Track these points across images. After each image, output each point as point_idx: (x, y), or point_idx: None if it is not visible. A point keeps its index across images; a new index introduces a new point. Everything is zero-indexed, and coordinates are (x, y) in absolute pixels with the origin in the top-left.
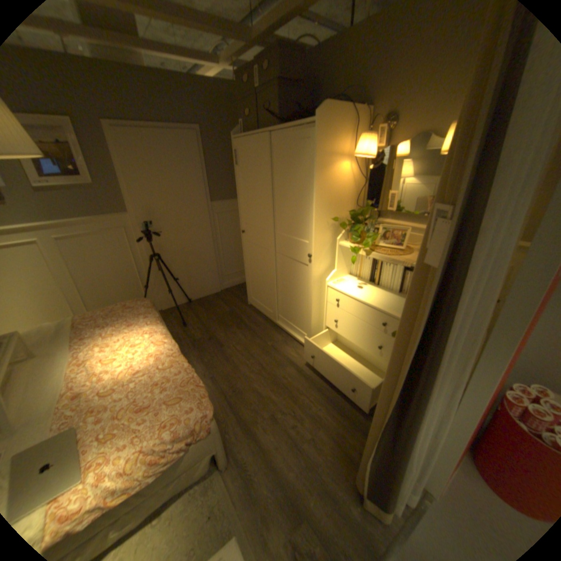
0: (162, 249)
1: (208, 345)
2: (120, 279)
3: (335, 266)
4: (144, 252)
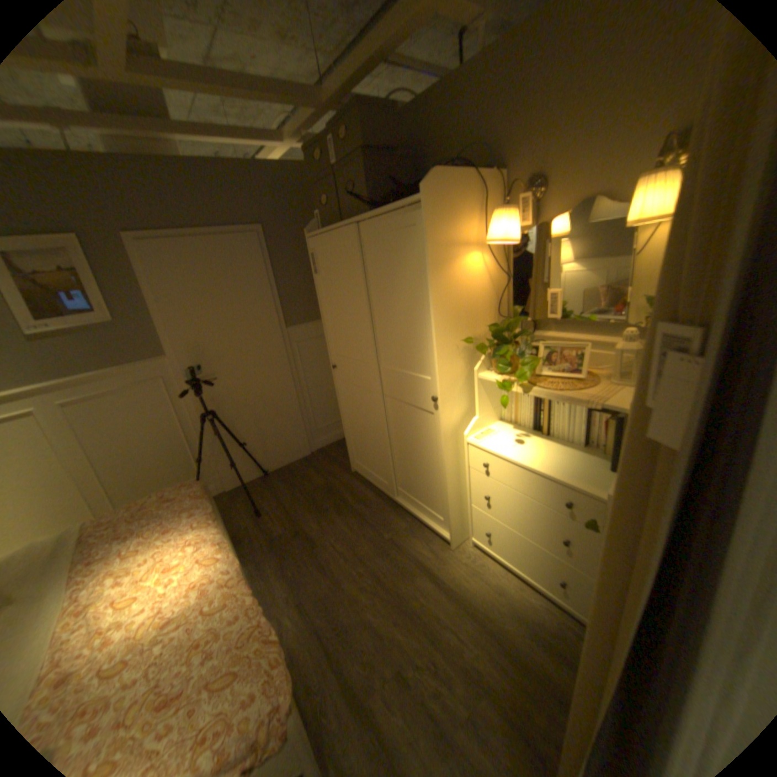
0: (219, 402)
1: (293, 546)
2: (159, 452)
3: (476, 411)
4: (193, 410)
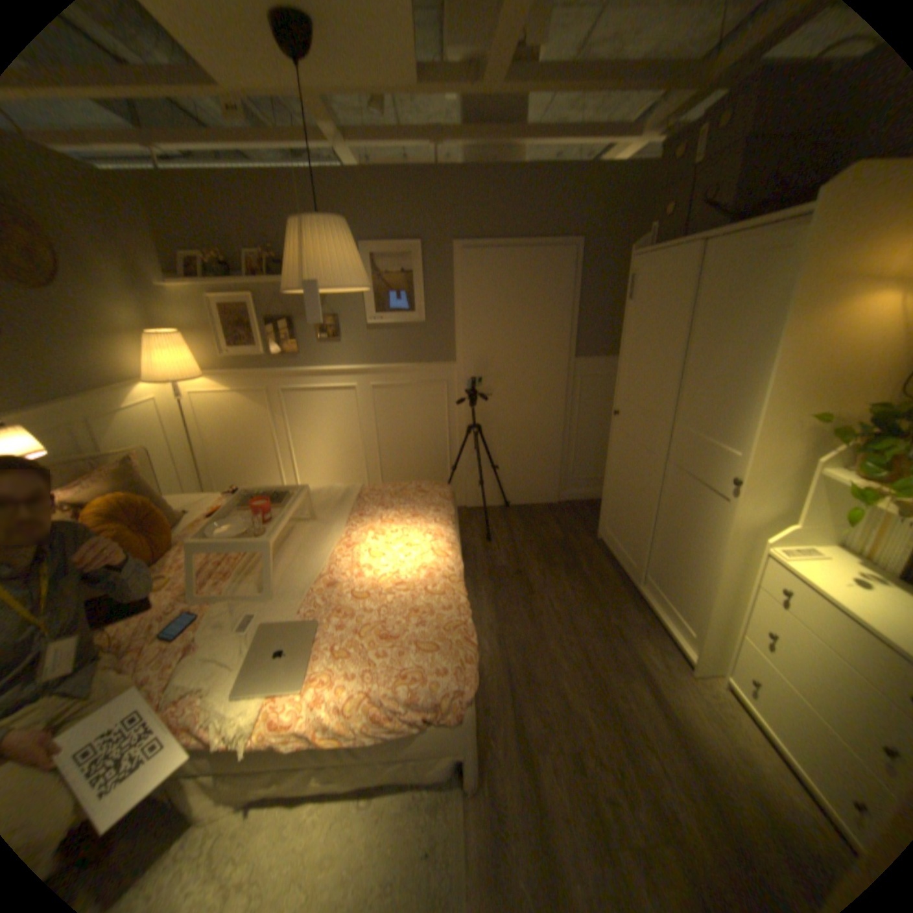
0: (487, 419)
1: (513, 581)
2: (426, 449)
3: (803, 517)
4: (463, 419)
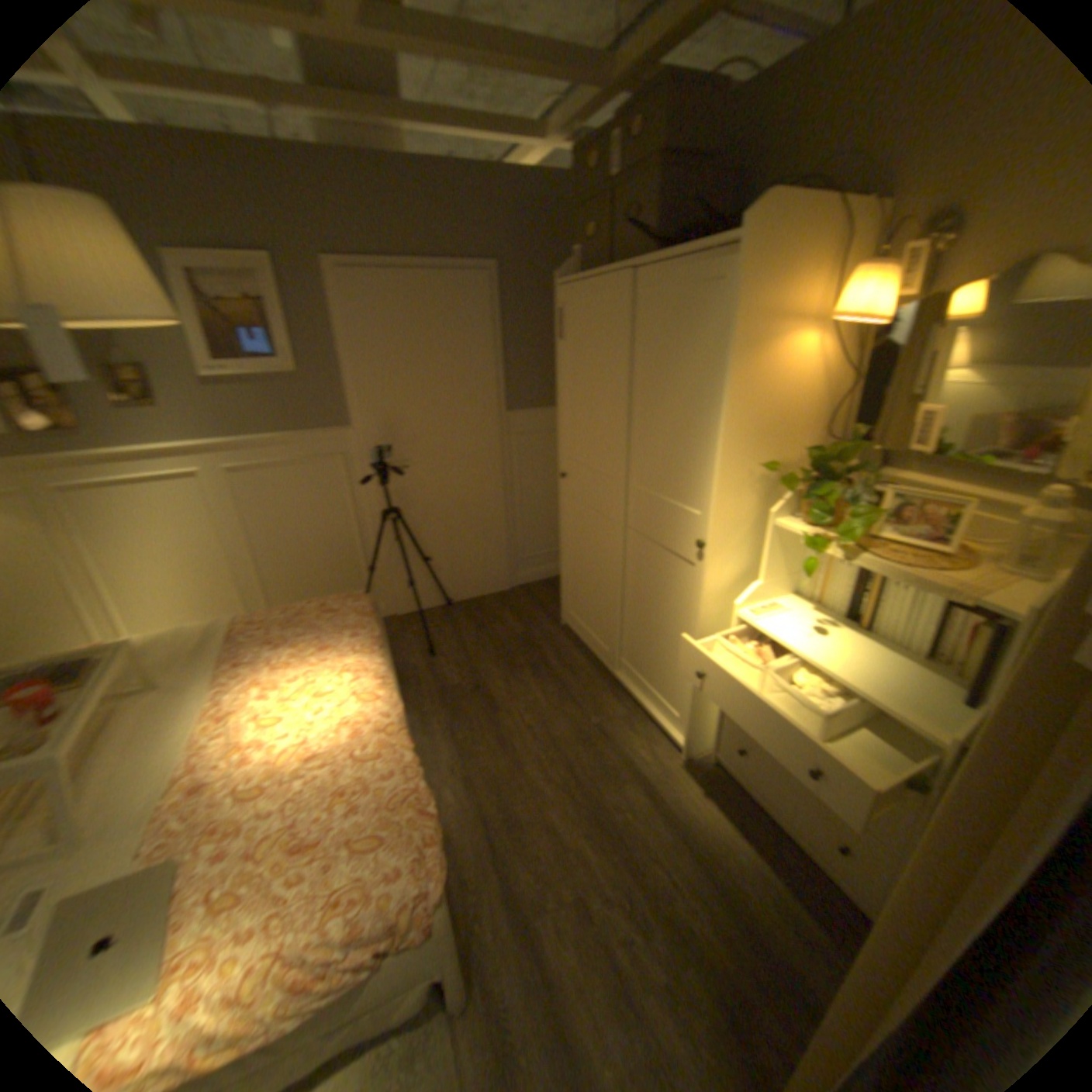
0: (405, 499)
1: (469, 703)
2: (325, 550)
3: (761, 573)
4: (372, 503)
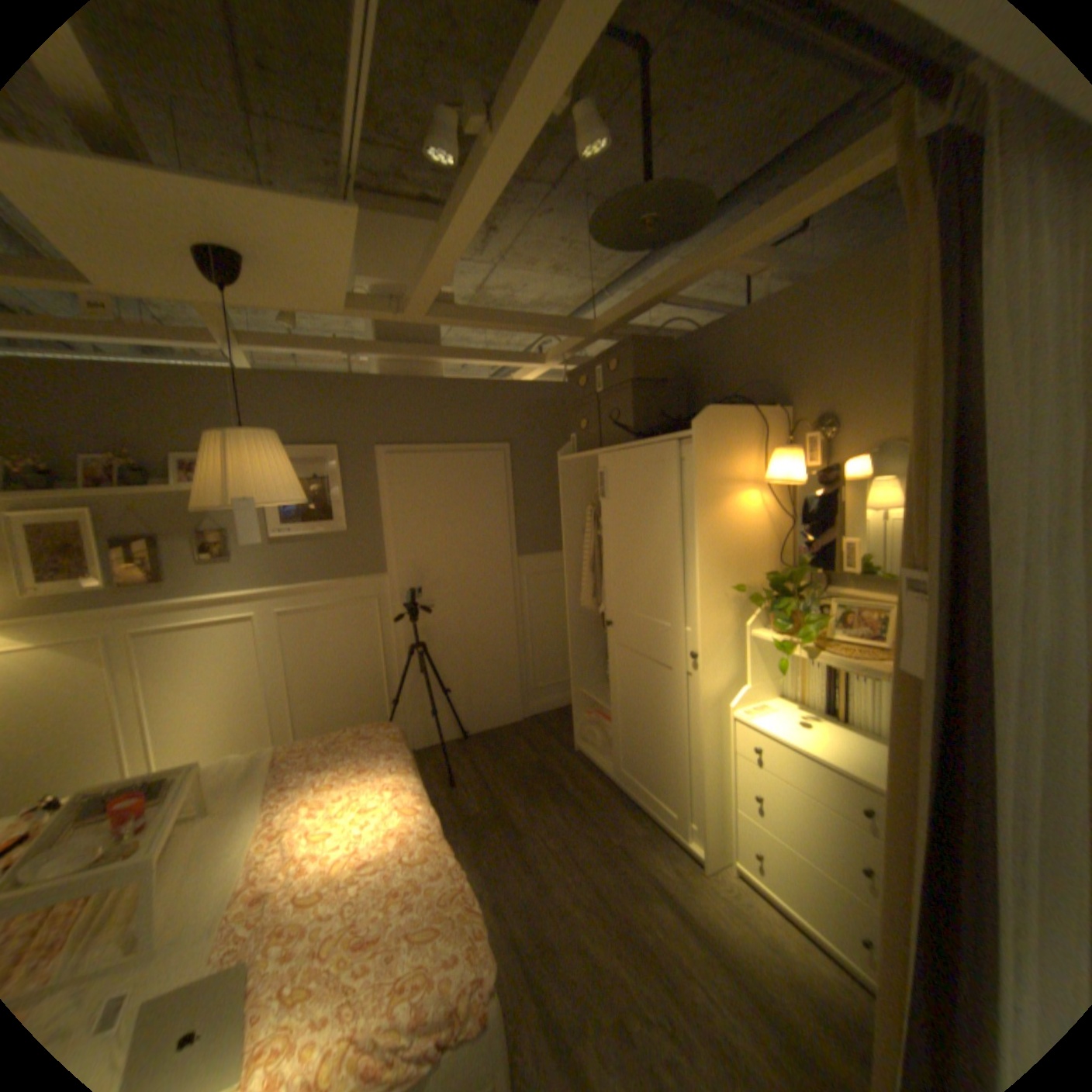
0: (430, 635)
1: (493, 831)
2: (355, 685)
3: (748, 679)
4: (401, 640)
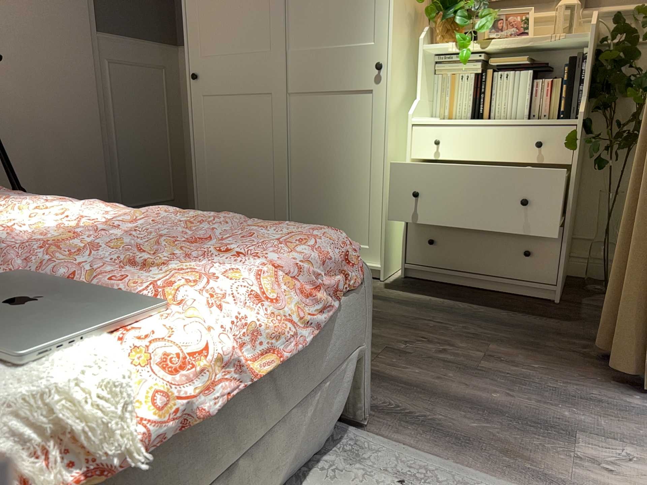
0: None
1: None
2: None
3: (420, 91)
4: None
